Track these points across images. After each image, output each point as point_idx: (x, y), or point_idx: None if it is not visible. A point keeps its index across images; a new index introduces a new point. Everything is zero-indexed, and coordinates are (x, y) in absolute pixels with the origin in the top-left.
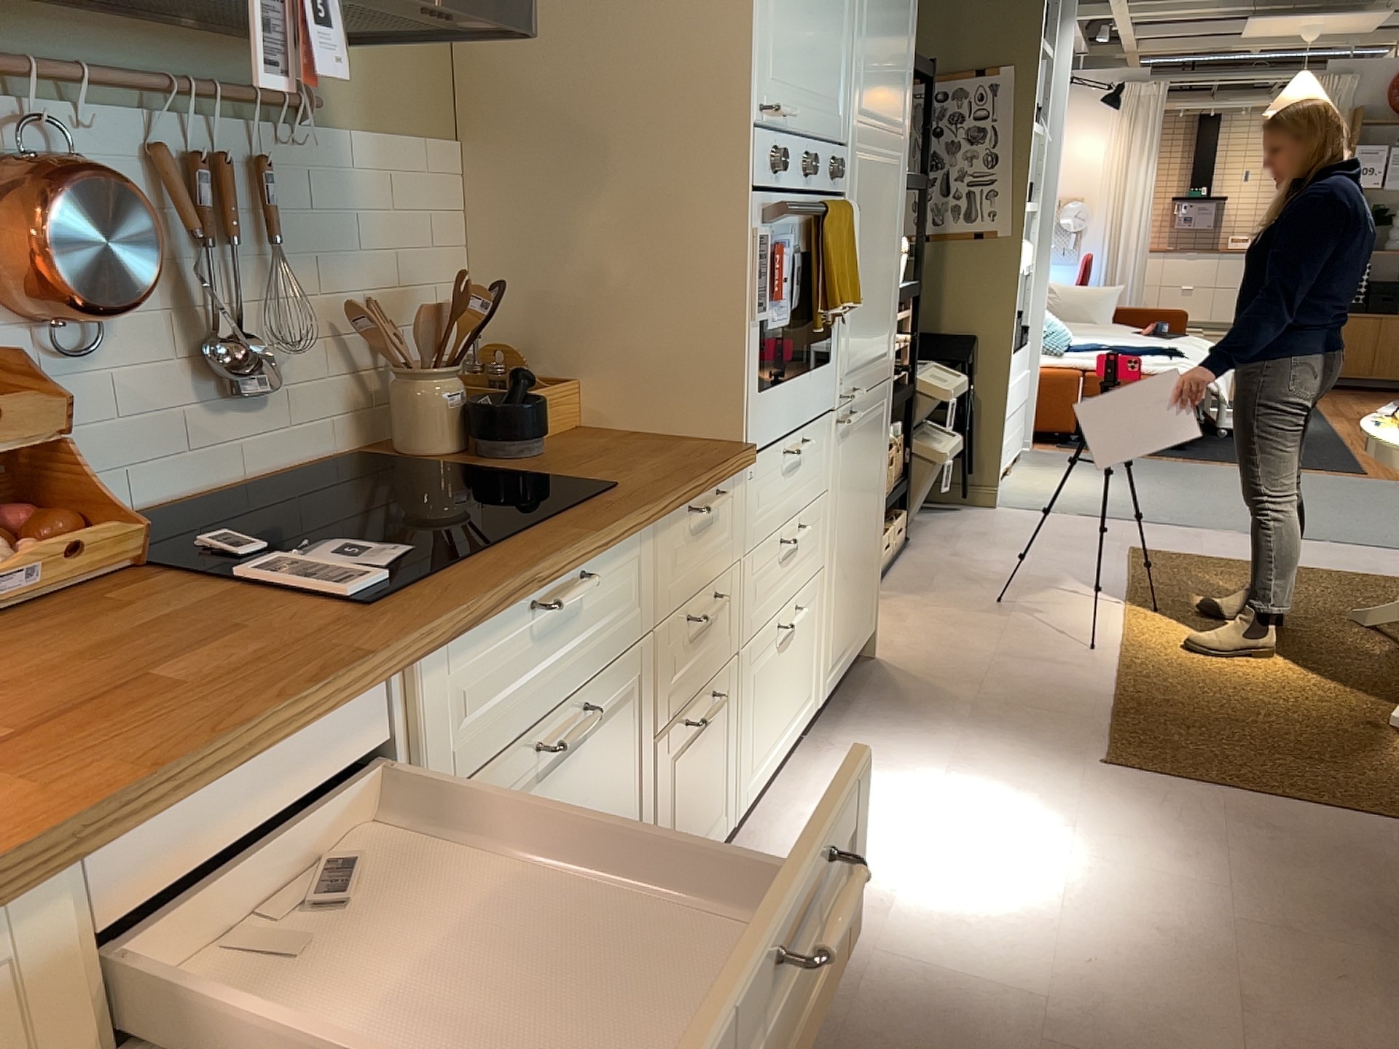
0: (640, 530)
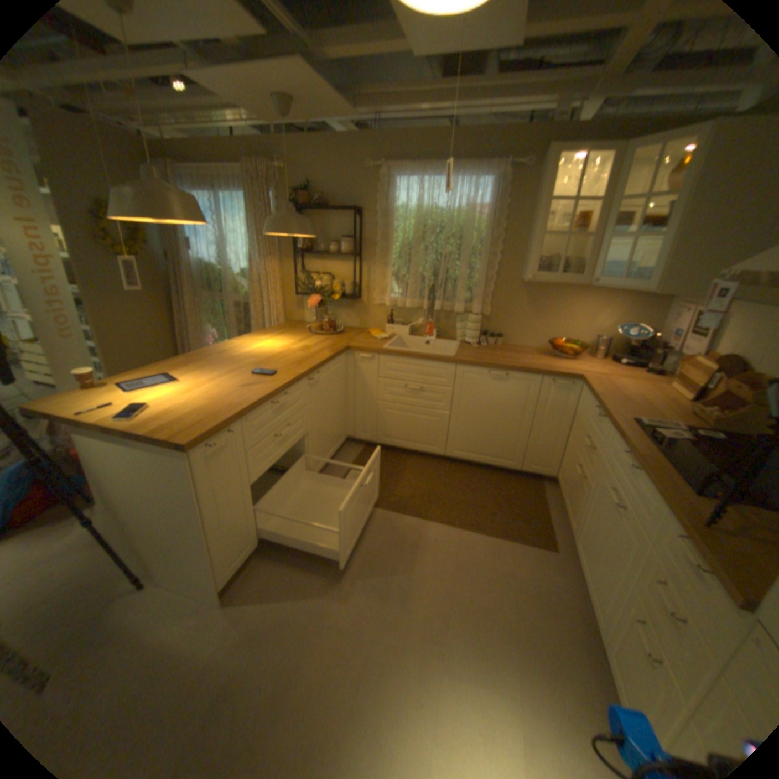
0: (654, 485)
